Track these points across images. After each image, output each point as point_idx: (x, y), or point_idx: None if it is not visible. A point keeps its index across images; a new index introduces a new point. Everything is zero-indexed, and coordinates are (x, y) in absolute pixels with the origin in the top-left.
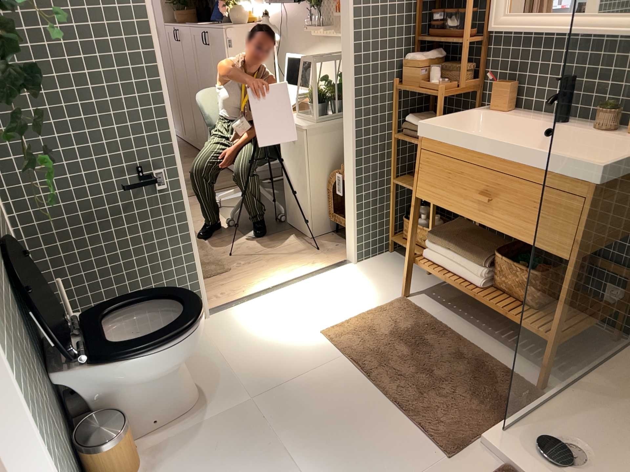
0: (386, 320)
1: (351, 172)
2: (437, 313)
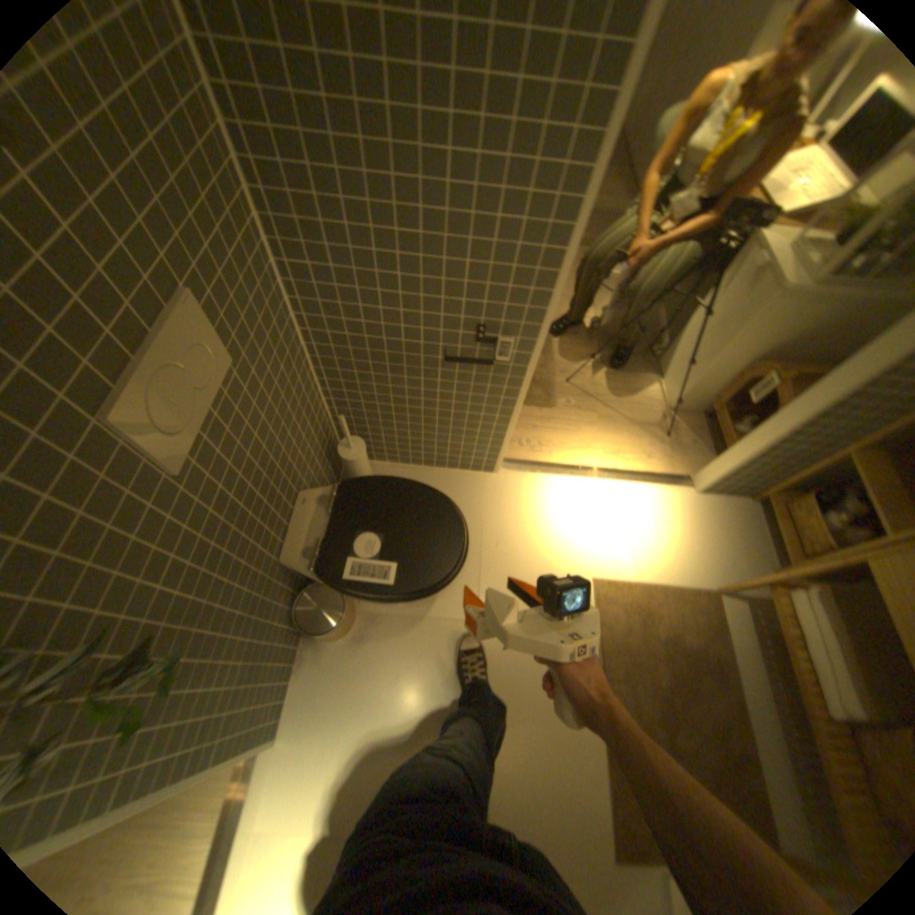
0: (676, 617)
1: (797, 419)
2: (744, 651)
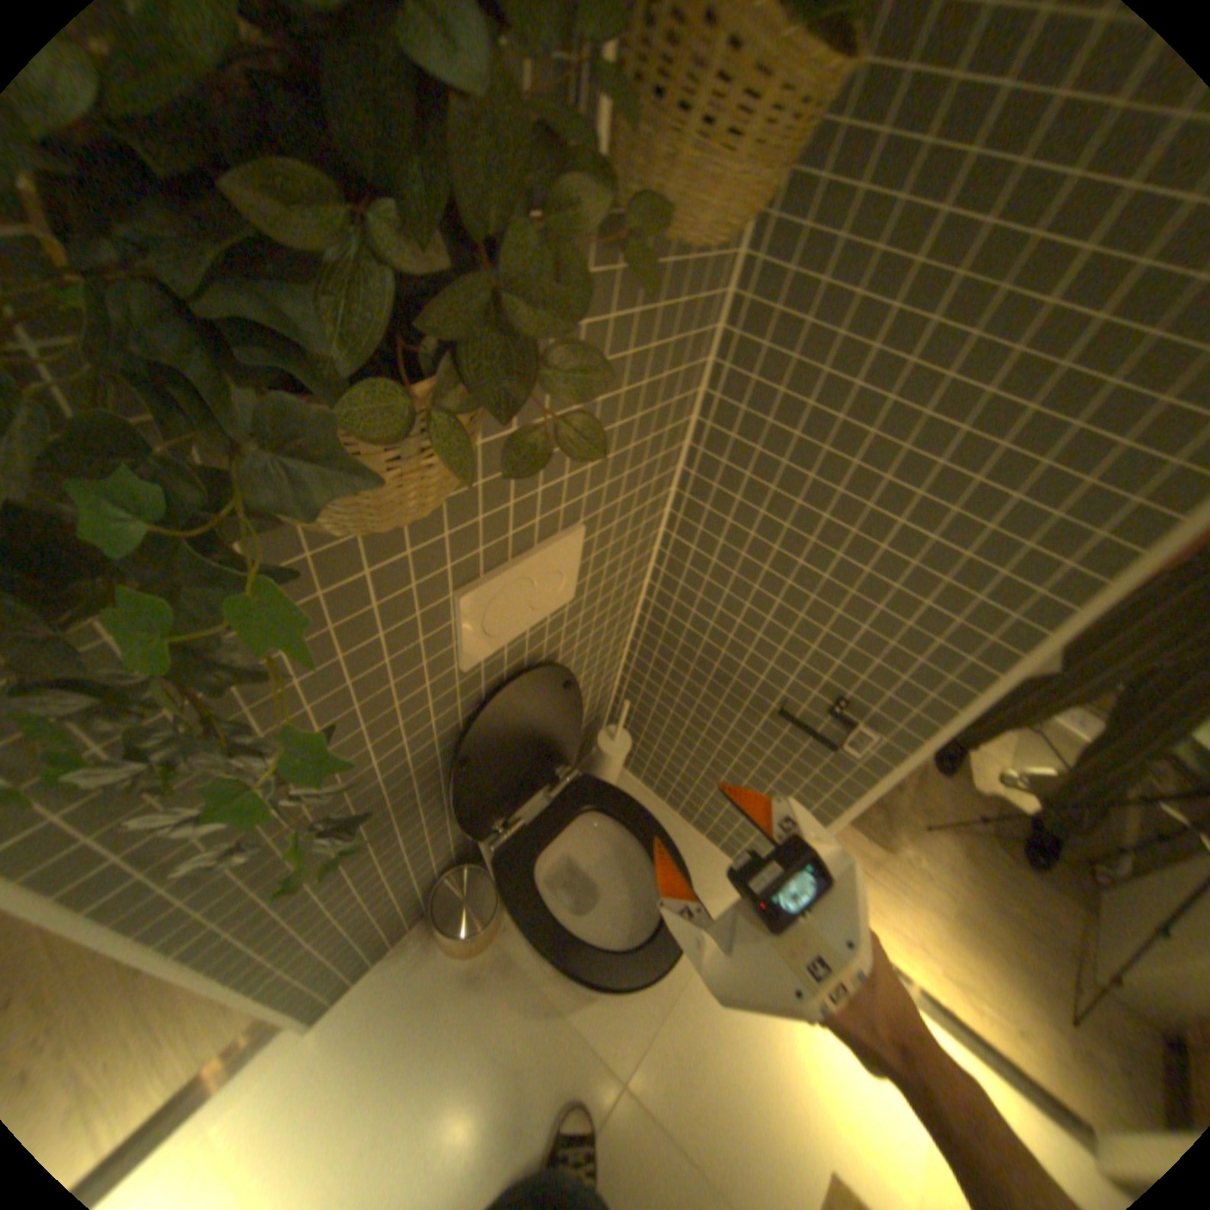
0: None
1: None
2: None
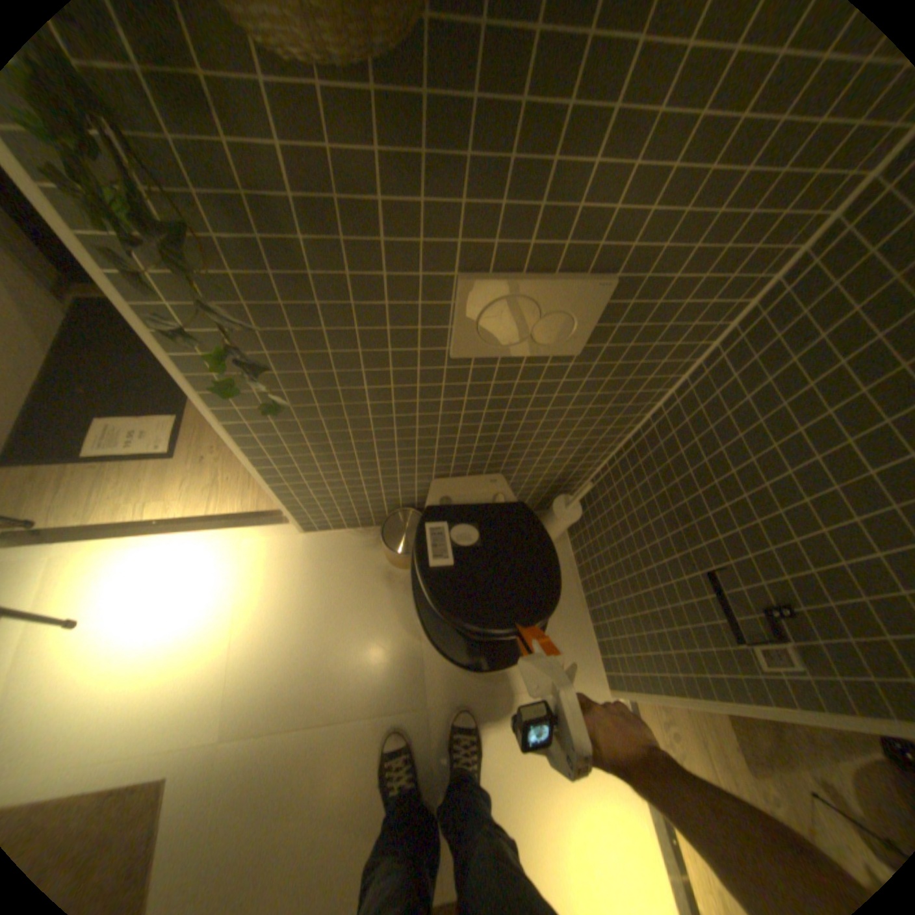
0: None
1: None
2: None
